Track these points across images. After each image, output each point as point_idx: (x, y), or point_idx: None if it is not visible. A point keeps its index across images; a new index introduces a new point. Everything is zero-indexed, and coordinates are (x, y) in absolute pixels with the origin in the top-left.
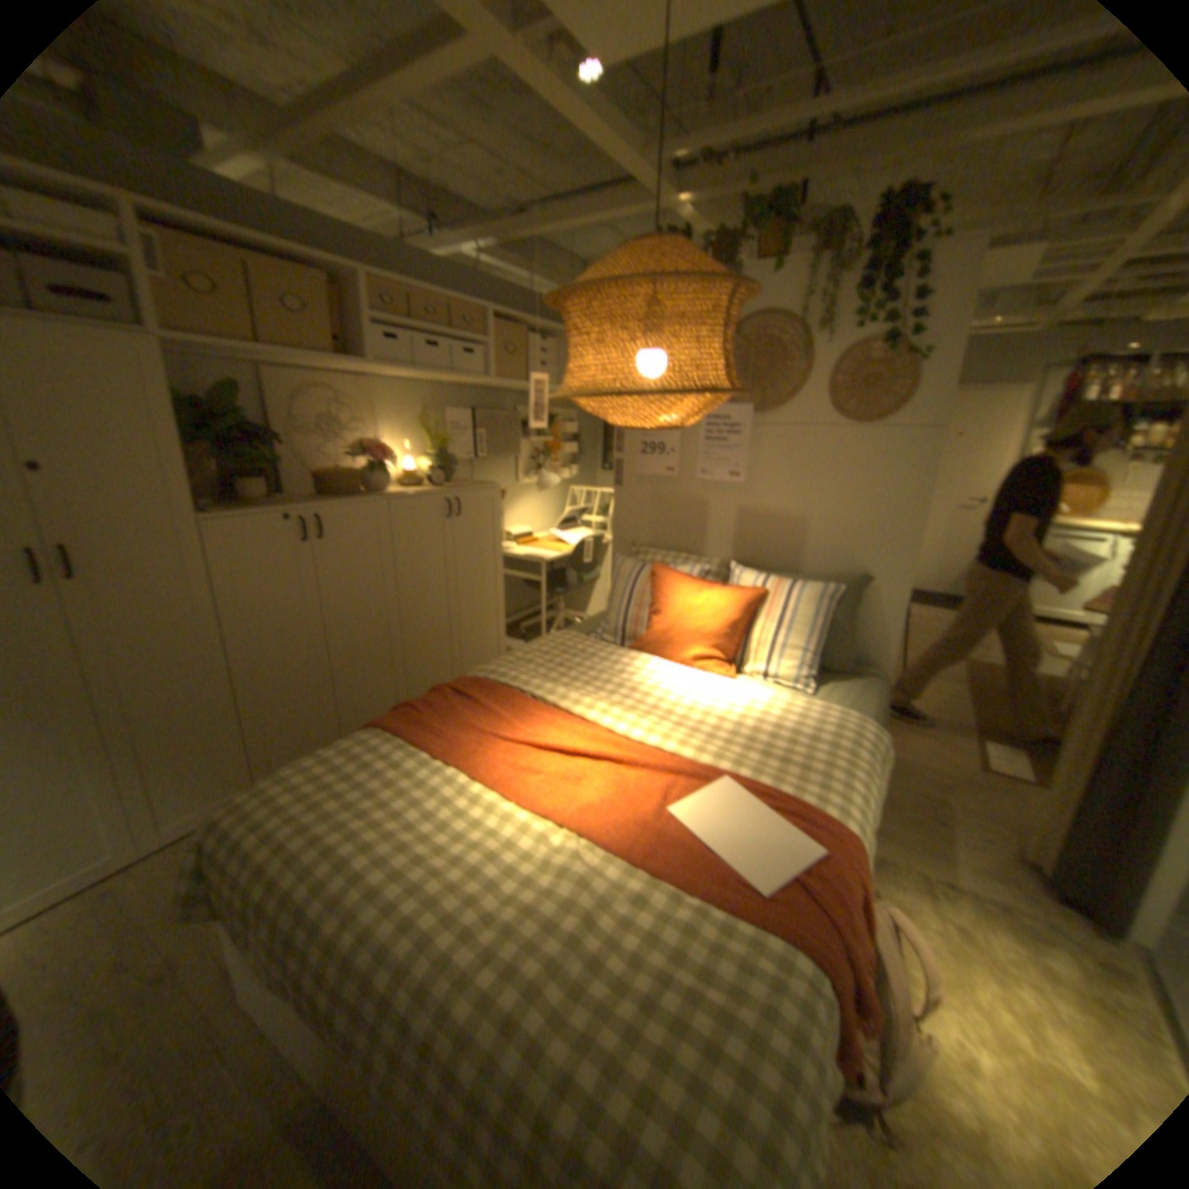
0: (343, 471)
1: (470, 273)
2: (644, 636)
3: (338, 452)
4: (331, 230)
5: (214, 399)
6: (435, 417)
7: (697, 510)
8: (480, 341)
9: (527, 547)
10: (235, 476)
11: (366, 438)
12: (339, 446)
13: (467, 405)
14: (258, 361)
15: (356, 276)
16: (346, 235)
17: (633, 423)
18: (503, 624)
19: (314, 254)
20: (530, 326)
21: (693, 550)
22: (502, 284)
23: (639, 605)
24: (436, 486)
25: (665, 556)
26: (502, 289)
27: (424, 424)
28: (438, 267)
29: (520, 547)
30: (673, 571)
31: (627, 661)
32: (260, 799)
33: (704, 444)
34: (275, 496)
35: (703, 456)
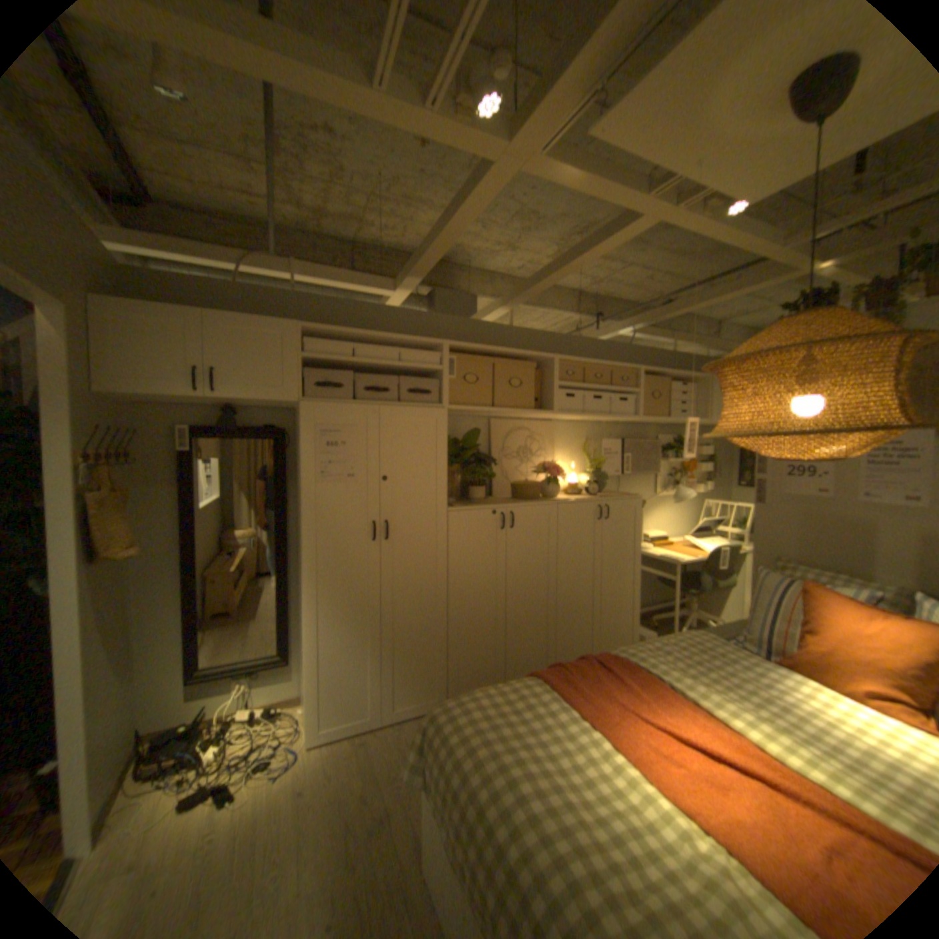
0: (530, 485)
1: (627, 348)
2: (797, 657)
3: (527, 472)
4: (540, 339)
5: (466, 442)
6: (594, 447)
7: (861, 533)
8: (633, 393)
9: (663, 551)
10: (470, 487)
11: (546, 462)
12: (529, 468)
13: (619, 438)
14: (490, 418)
15: (553, 363)
16: (548, 340)
17: (787, 455)
18: (638, 615)
19: (531, 355)
20: (673, 378)
21: (859, 575)
22: (651, 351)
23: (790, 623)
24: (592, 497)
25: (820, 577)
26: (651, 355)
27: (585, 452)
28: (604, 348)
29: (657, 550)
30: (833, 594)
31: (778, 680)
32: (462, 712)
33: (866, 469)
34: (488, 500)
35: (866, 479)
